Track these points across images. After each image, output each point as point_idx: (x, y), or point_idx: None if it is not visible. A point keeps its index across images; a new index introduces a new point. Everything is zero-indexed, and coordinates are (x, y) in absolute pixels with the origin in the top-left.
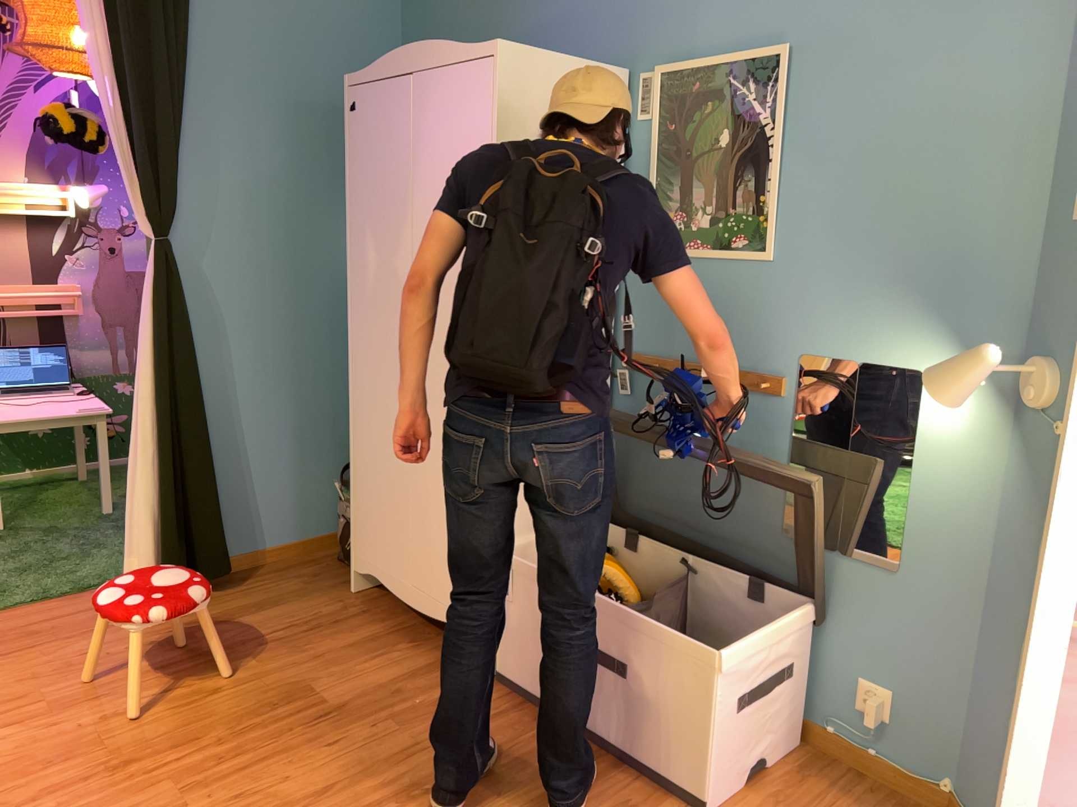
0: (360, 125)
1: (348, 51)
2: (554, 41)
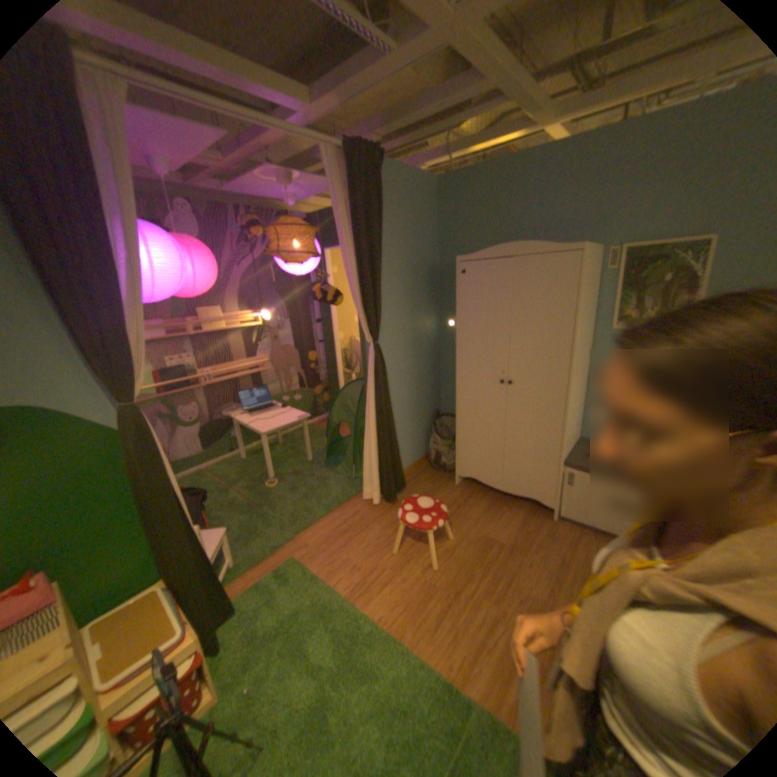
0: (469, 280)
1: (421, 238)
2: (547, 230)
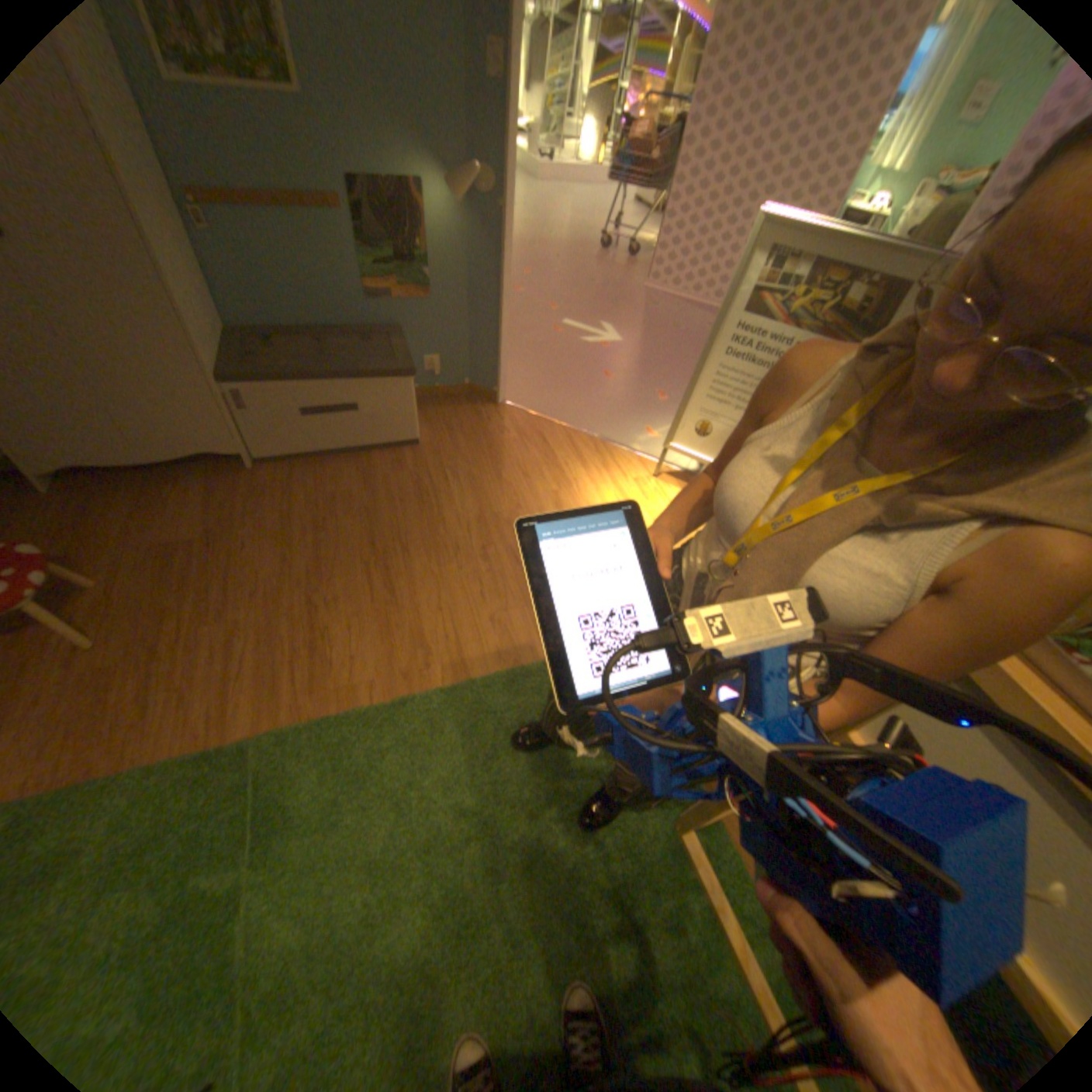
0: None
1: None
2: None
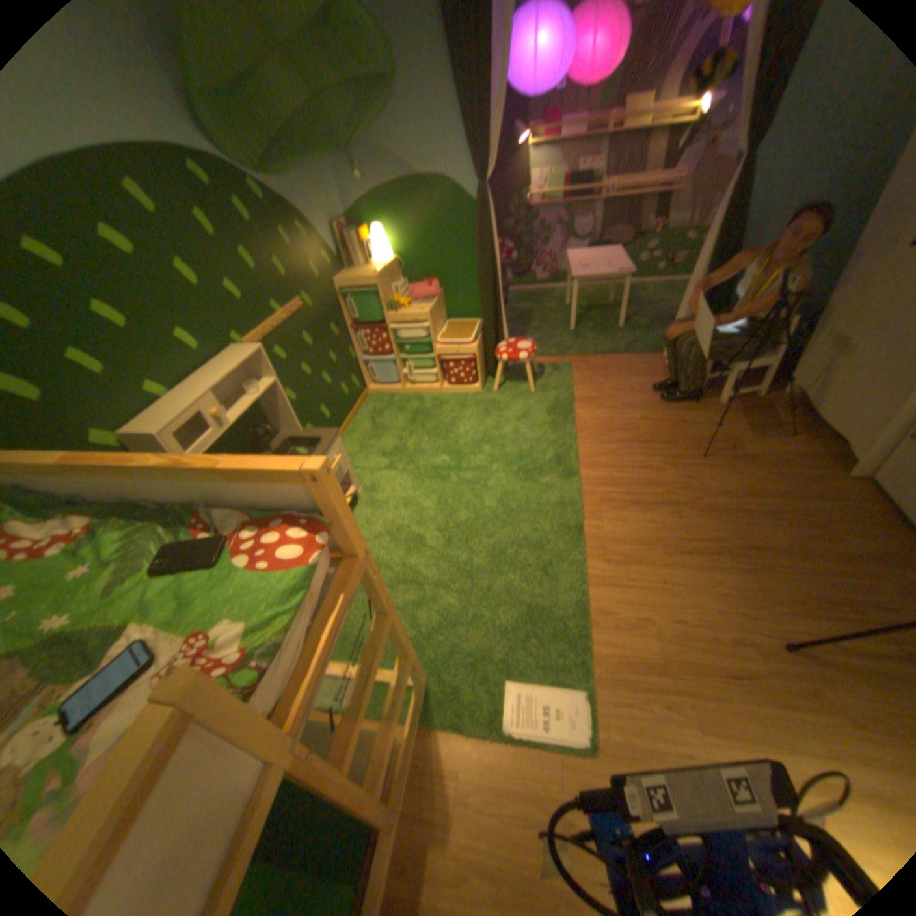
0: None
1: None
2: None
